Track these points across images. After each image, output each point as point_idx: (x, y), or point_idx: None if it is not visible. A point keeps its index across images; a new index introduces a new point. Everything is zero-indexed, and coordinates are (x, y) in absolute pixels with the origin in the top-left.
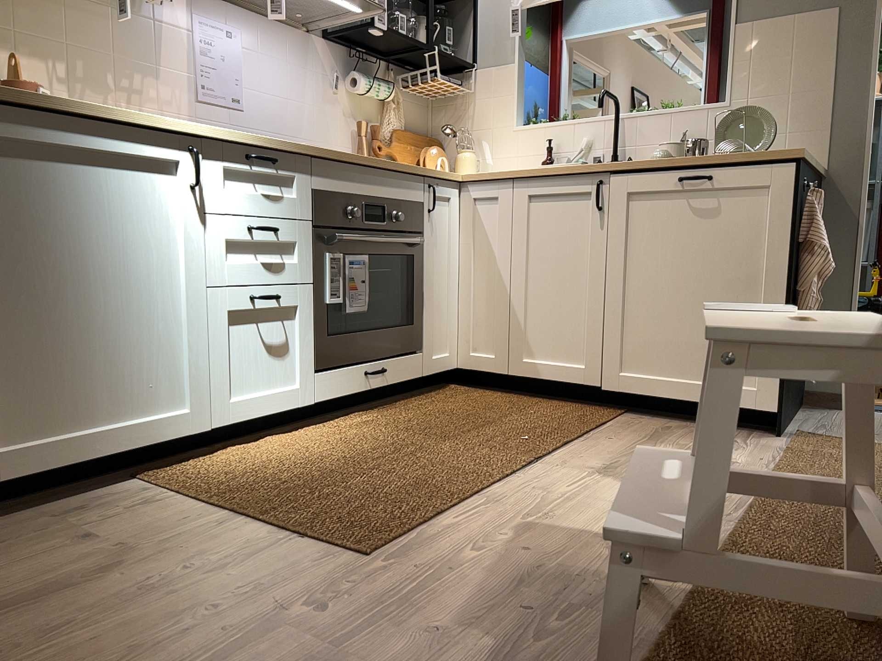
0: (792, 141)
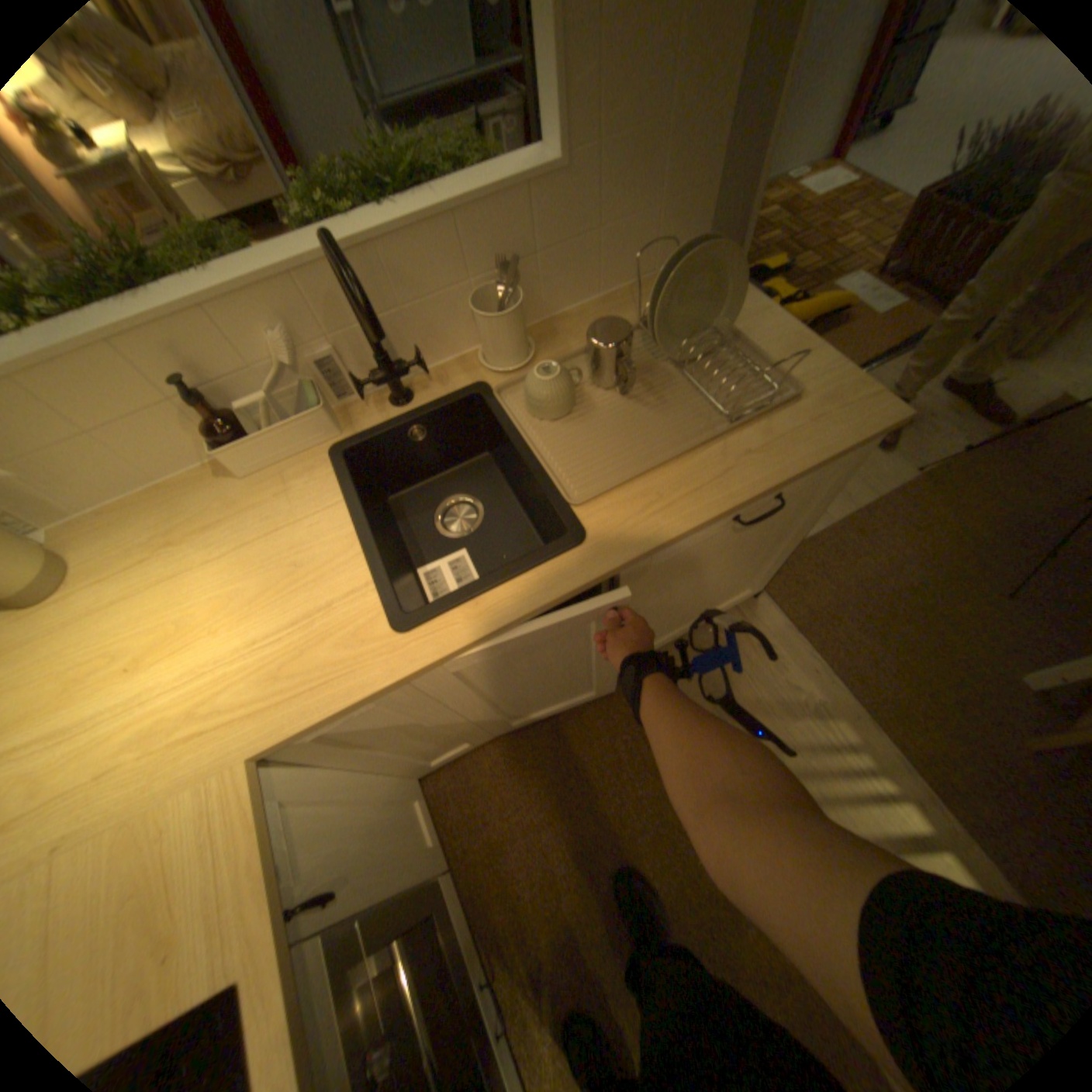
0: (671, 212)
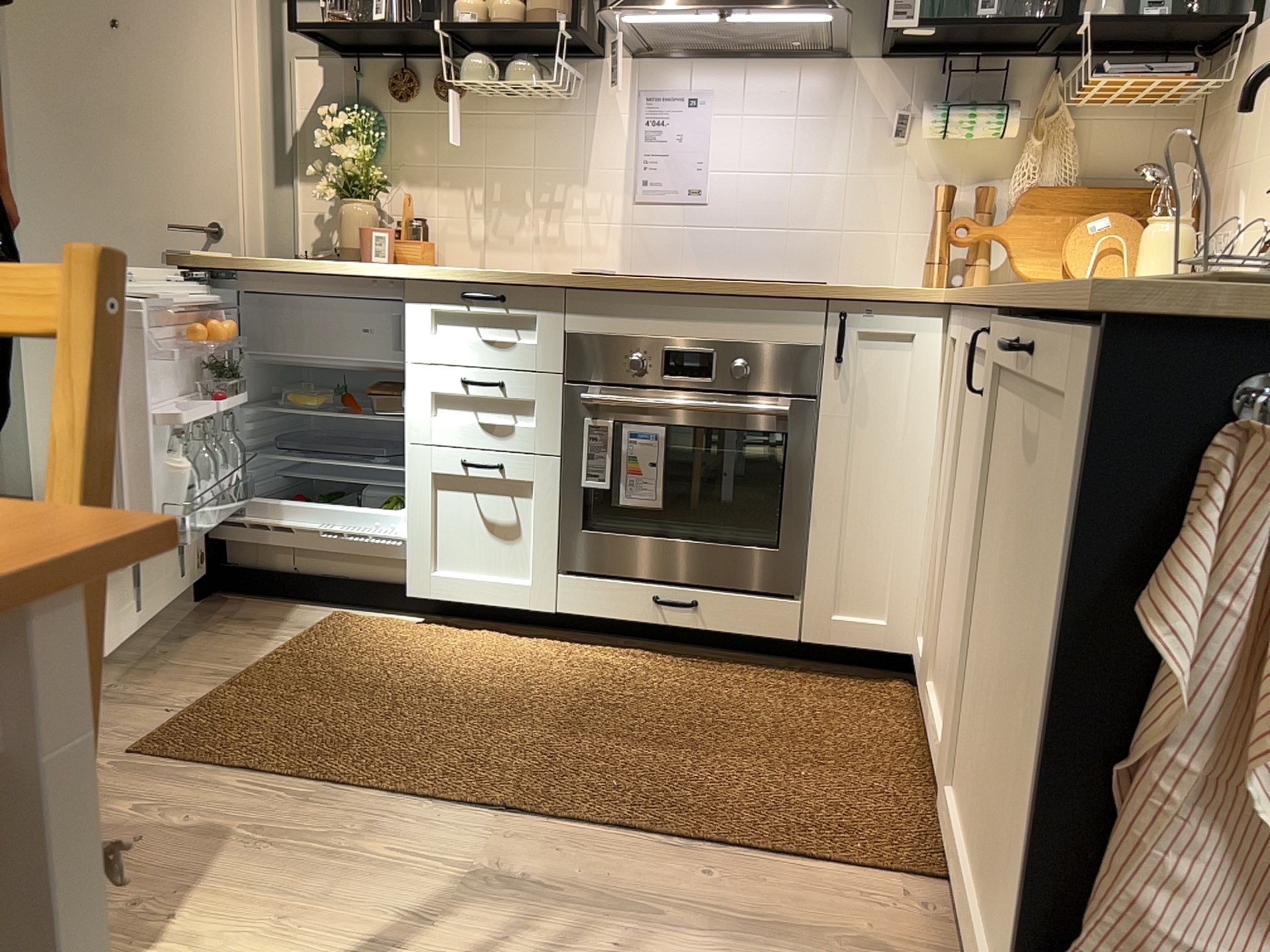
0: None
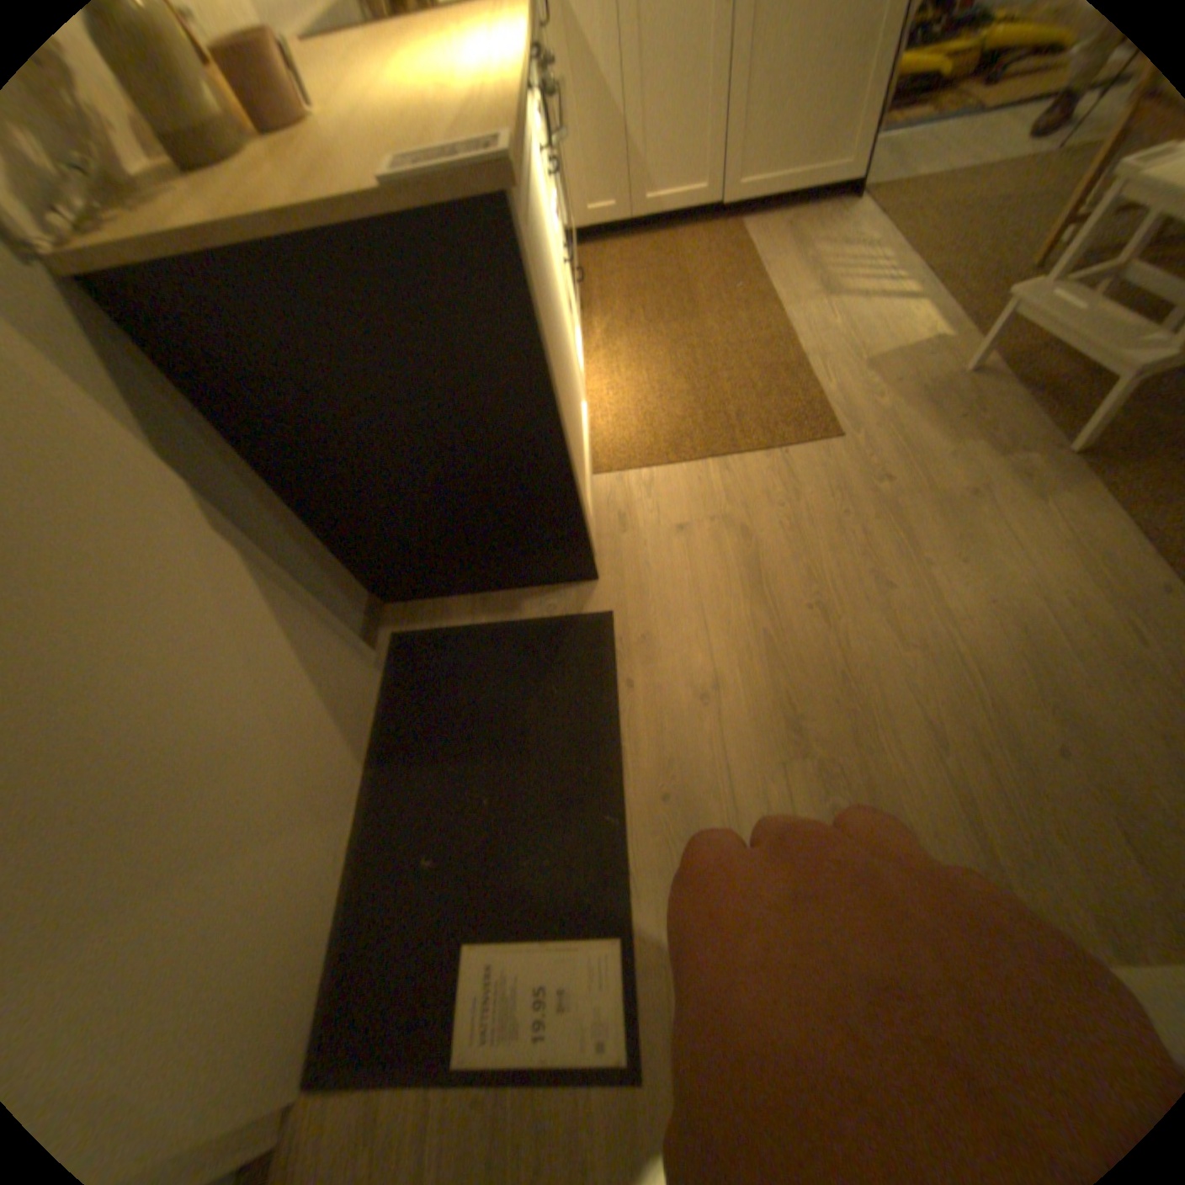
0: None
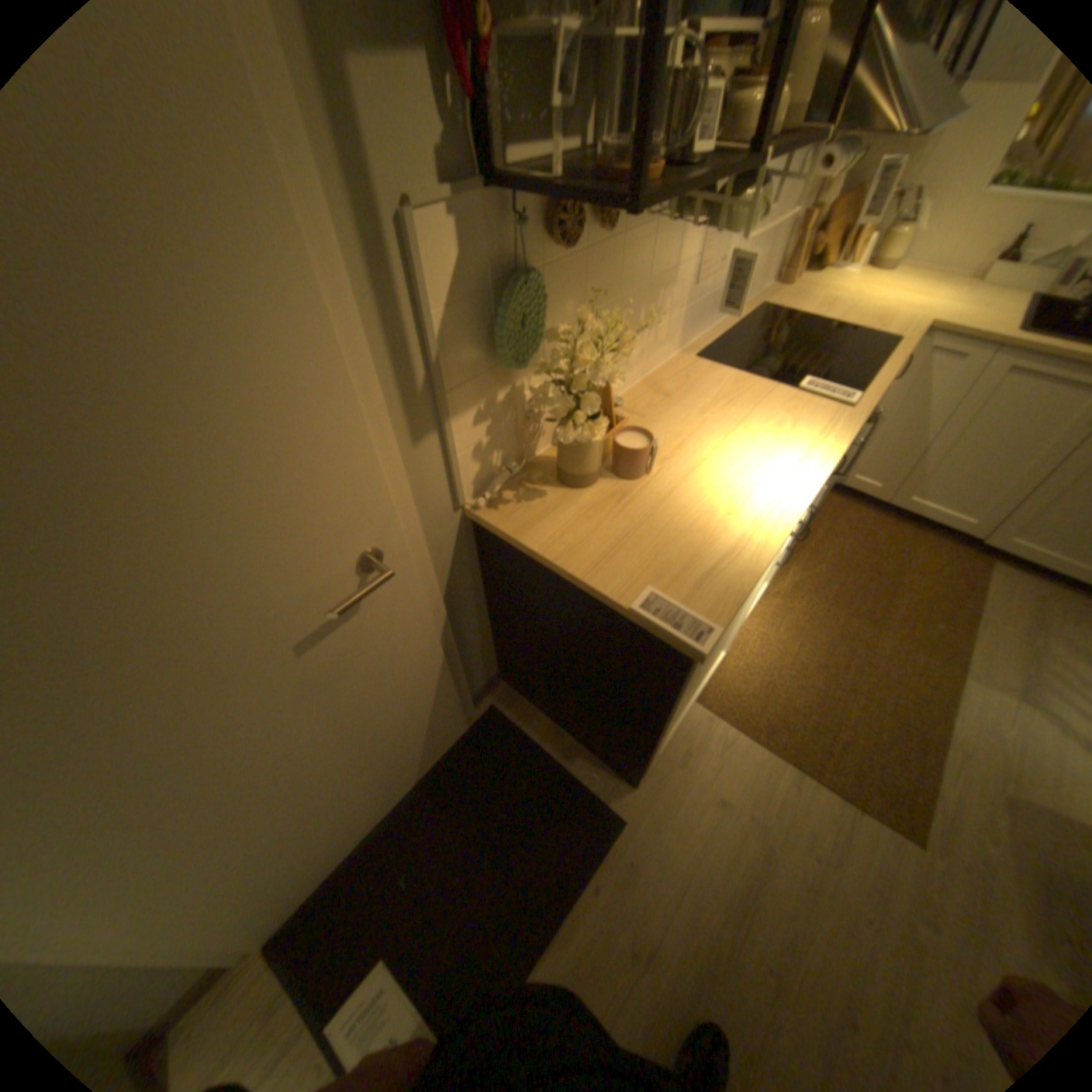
0: None
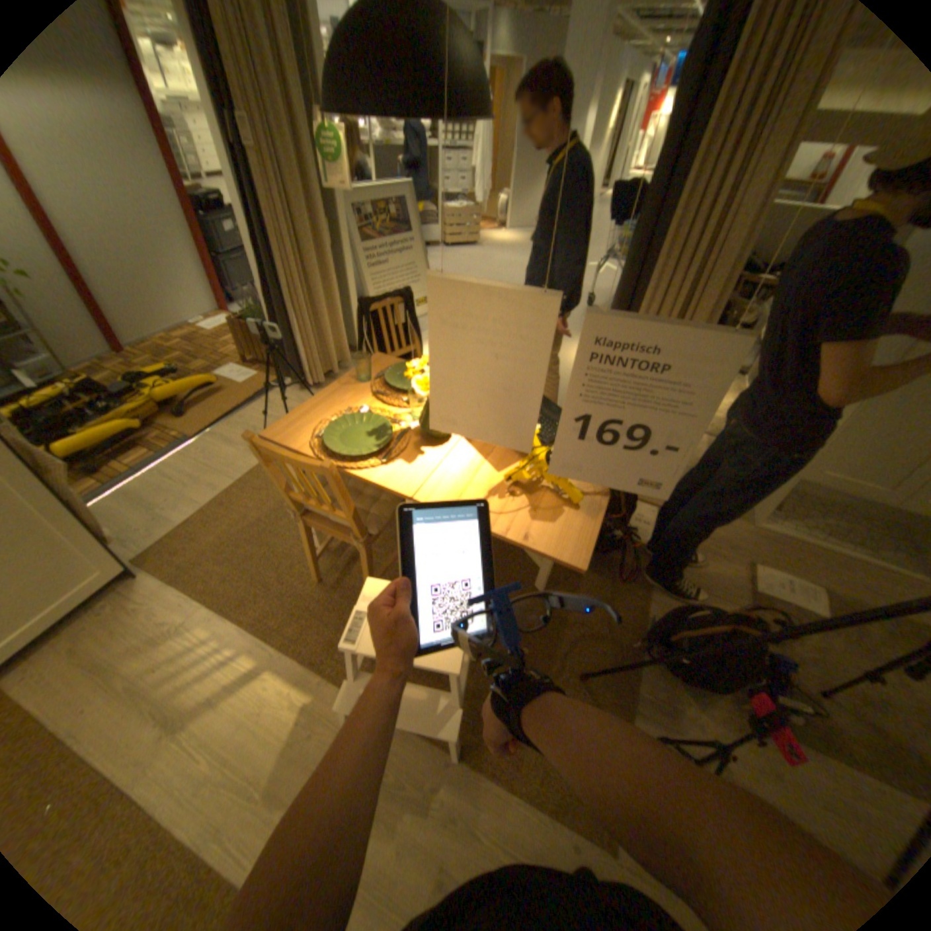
0: None
